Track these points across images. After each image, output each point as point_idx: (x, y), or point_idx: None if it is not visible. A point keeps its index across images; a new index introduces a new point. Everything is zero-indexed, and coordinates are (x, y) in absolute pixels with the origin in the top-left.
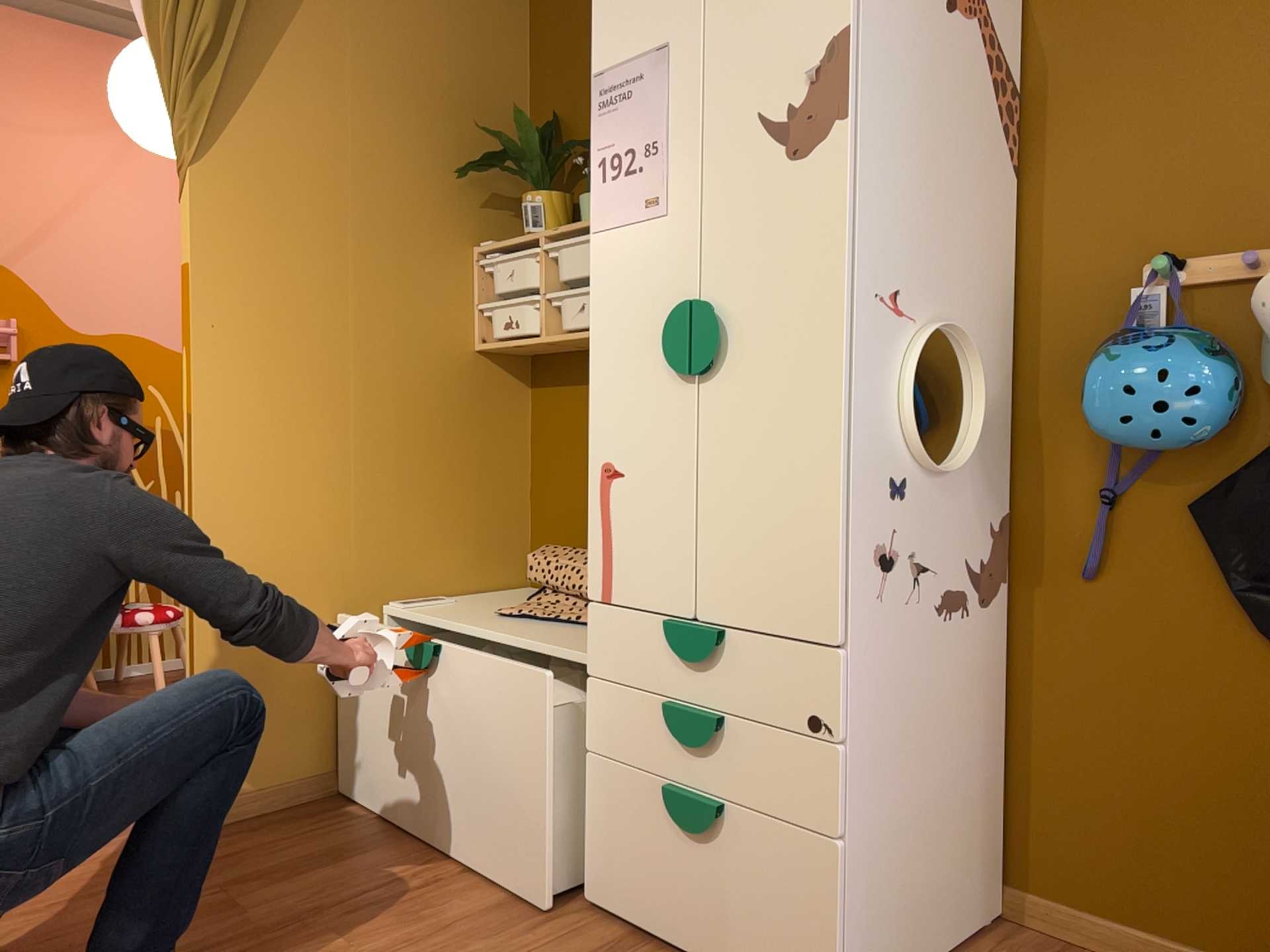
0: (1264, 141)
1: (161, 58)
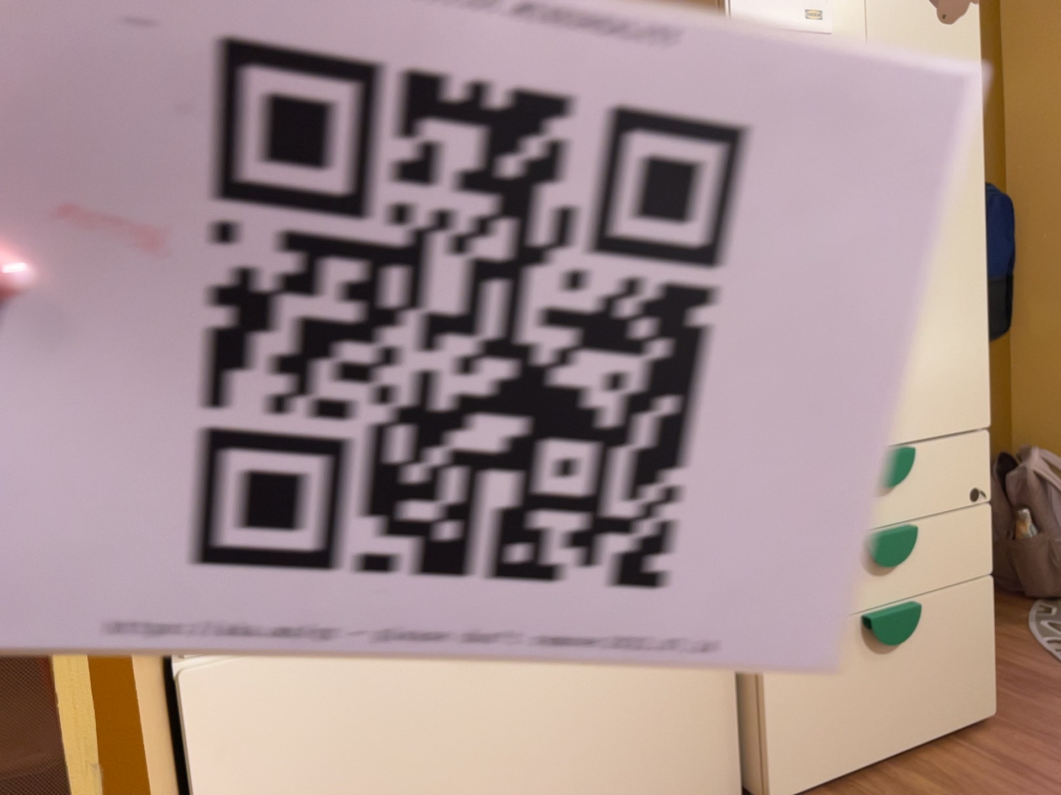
0: None
1: None
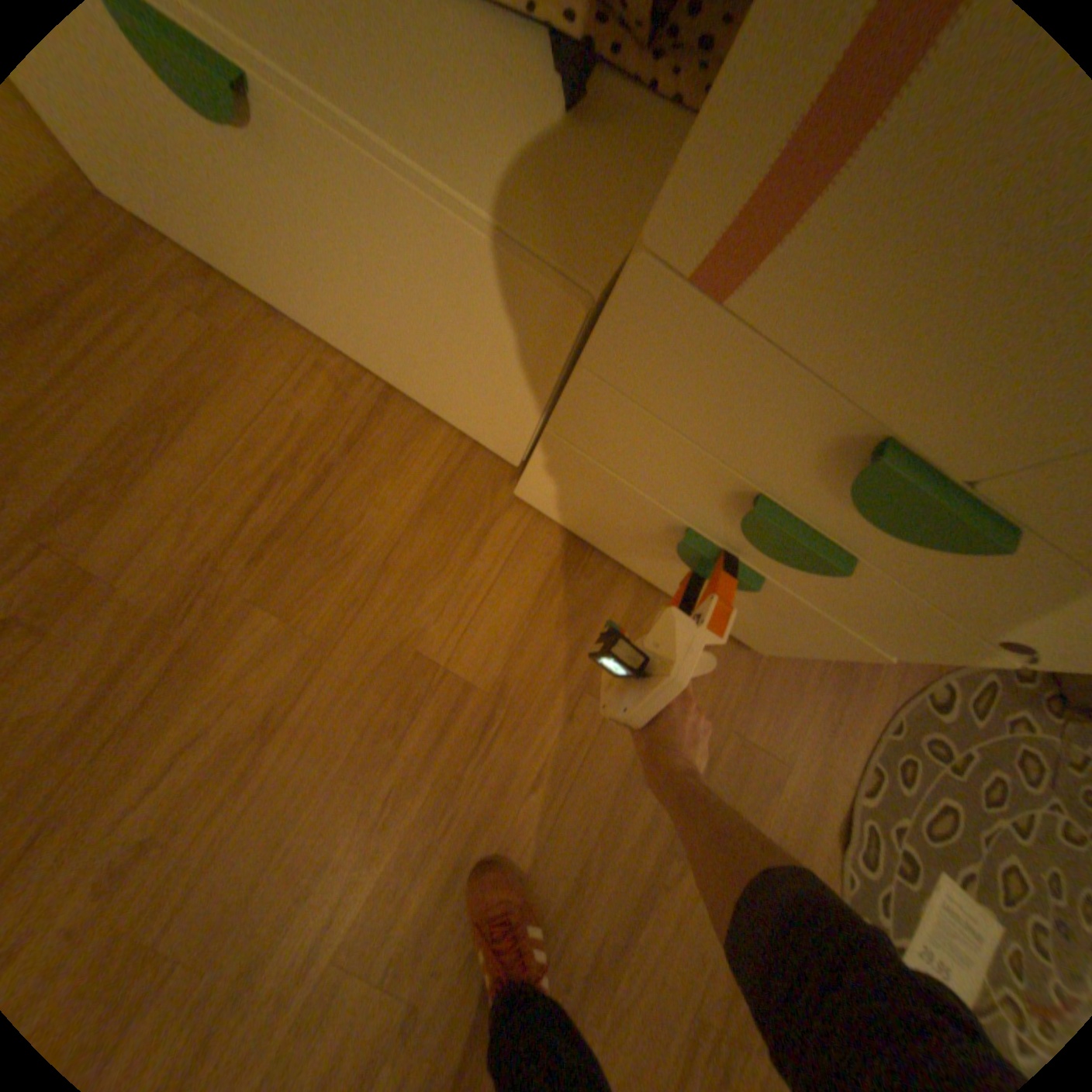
0: None
1: None
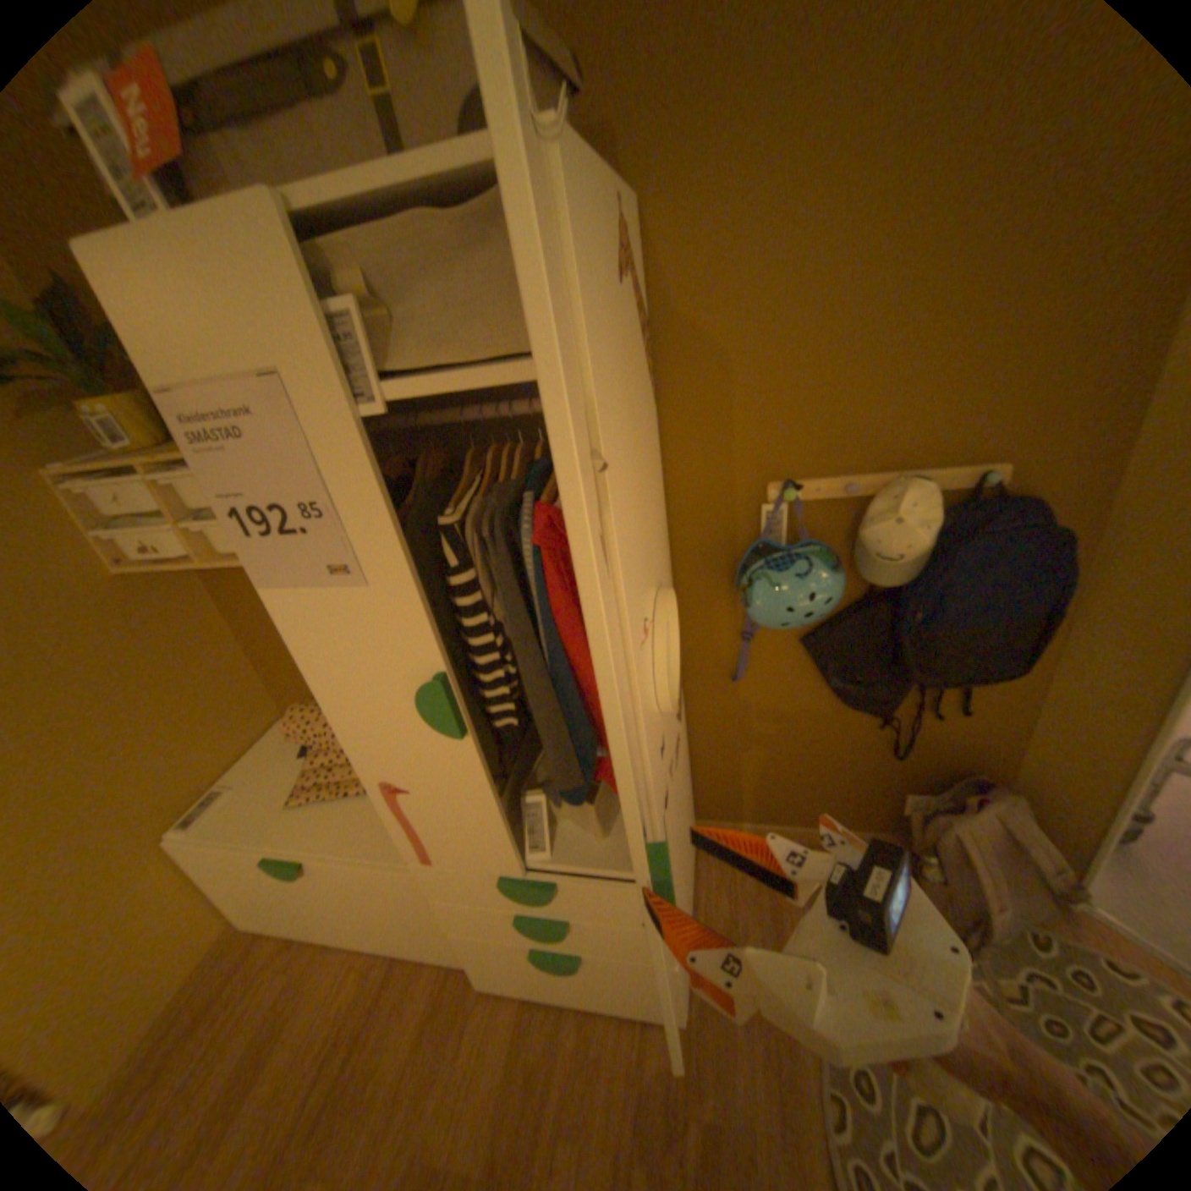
0: (862, 386)
1: None
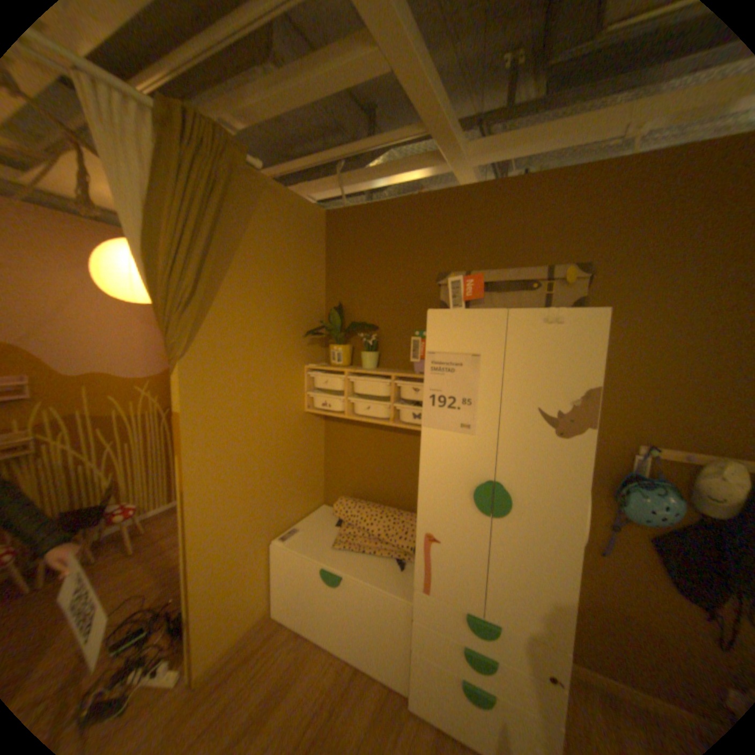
0: (699, 410)
1: (152, 295)
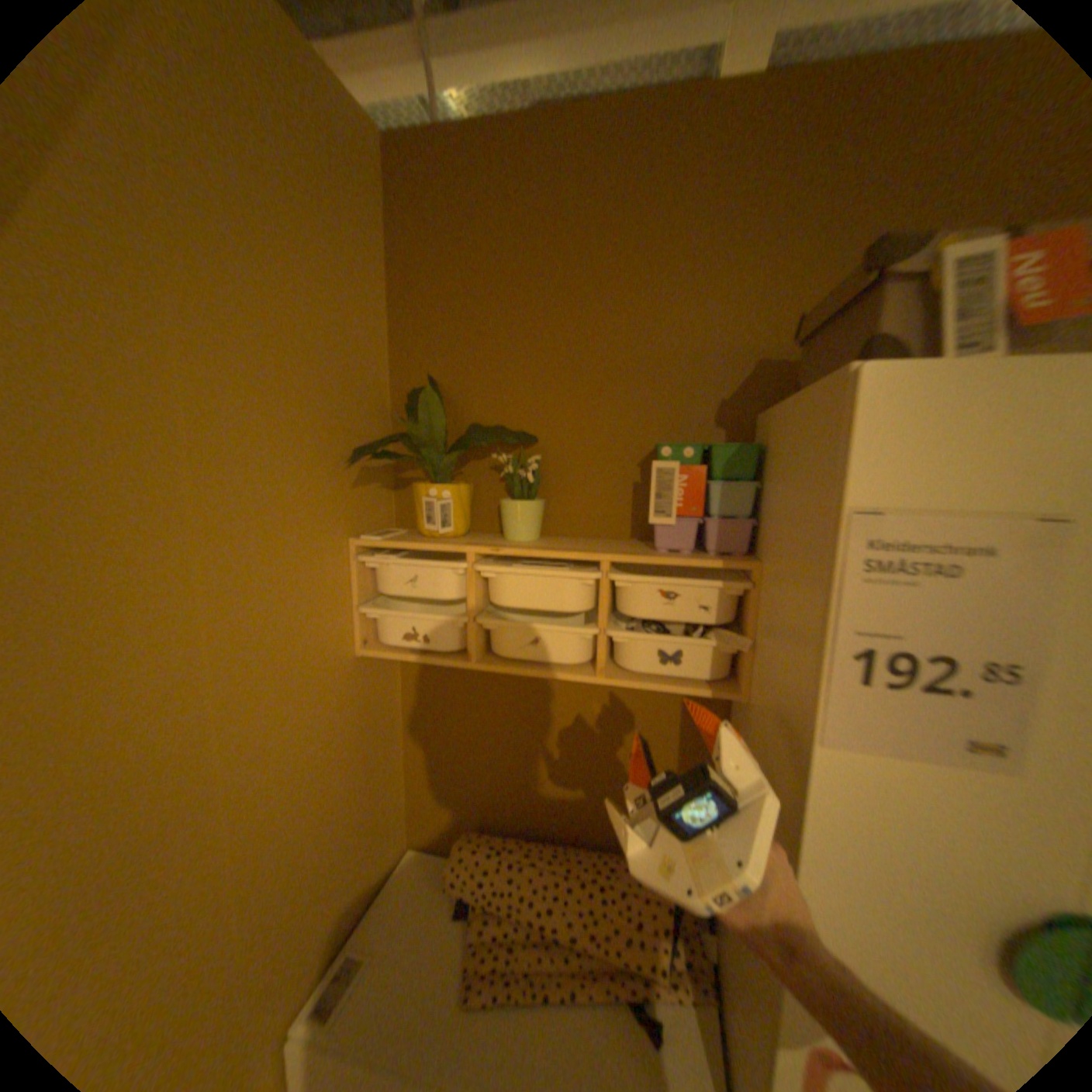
0: None
1: None
